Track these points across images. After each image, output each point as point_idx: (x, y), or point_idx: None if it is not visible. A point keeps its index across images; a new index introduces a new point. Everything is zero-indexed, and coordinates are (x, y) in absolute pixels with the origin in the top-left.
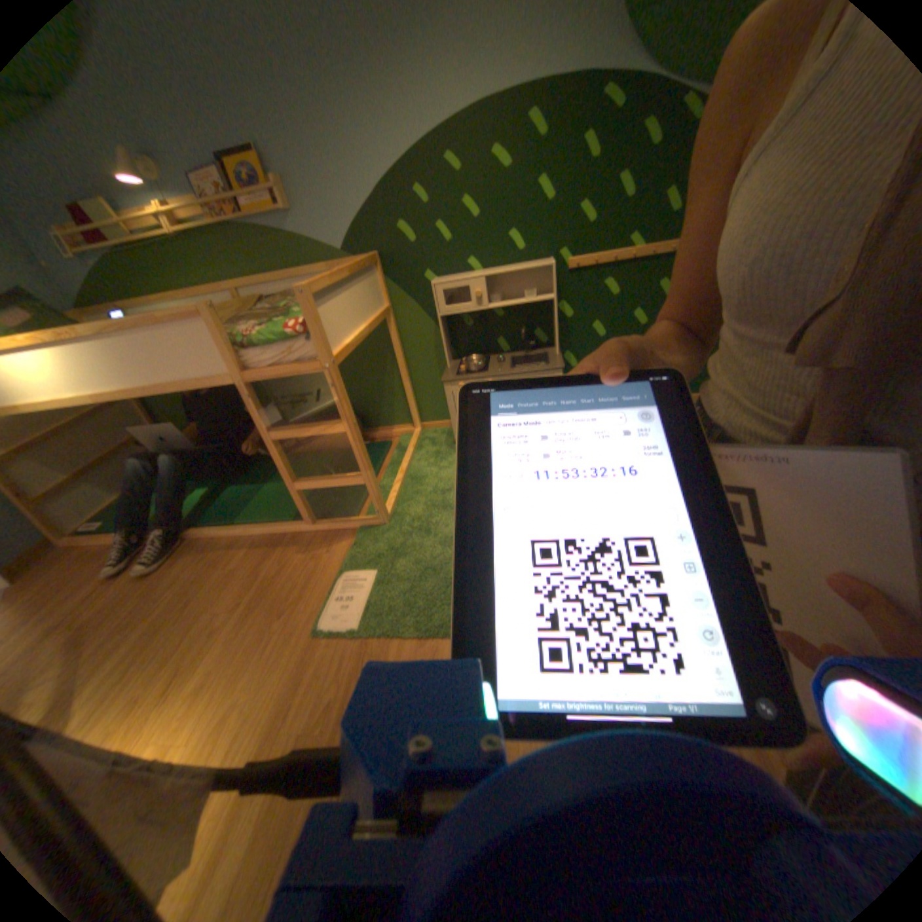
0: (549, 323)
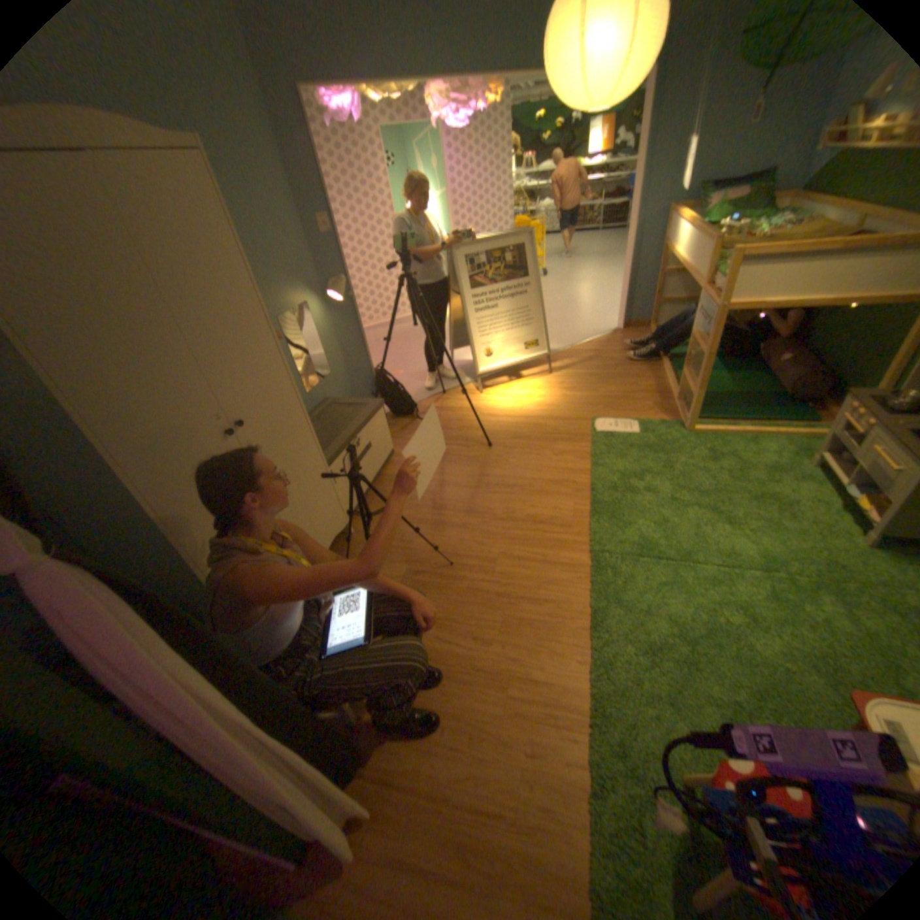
0: None
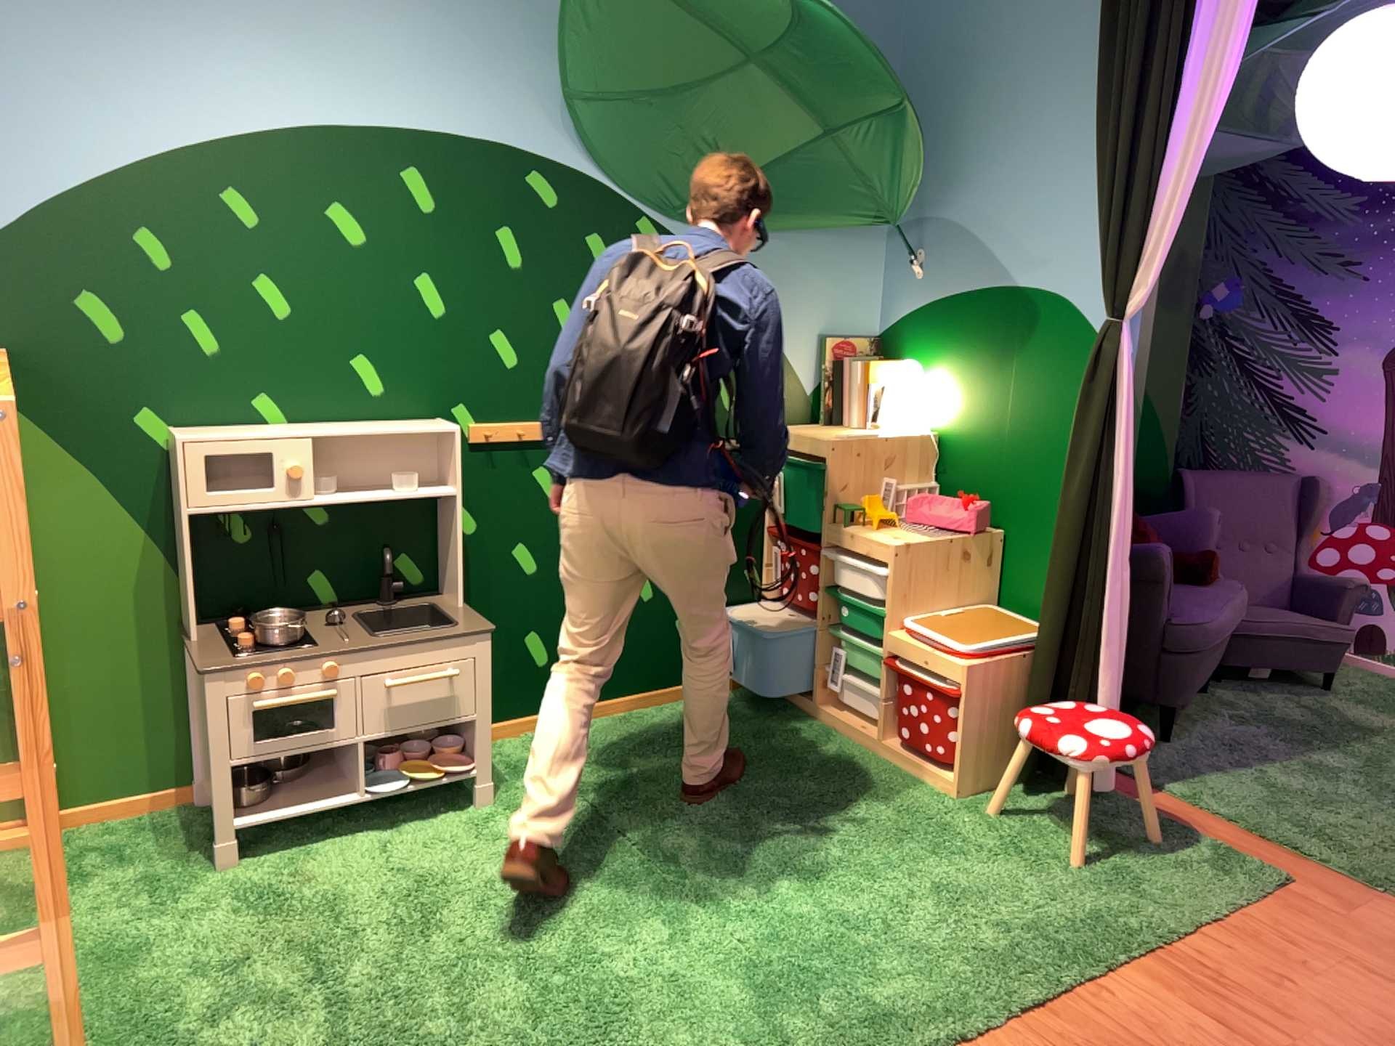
0: (439, 548)
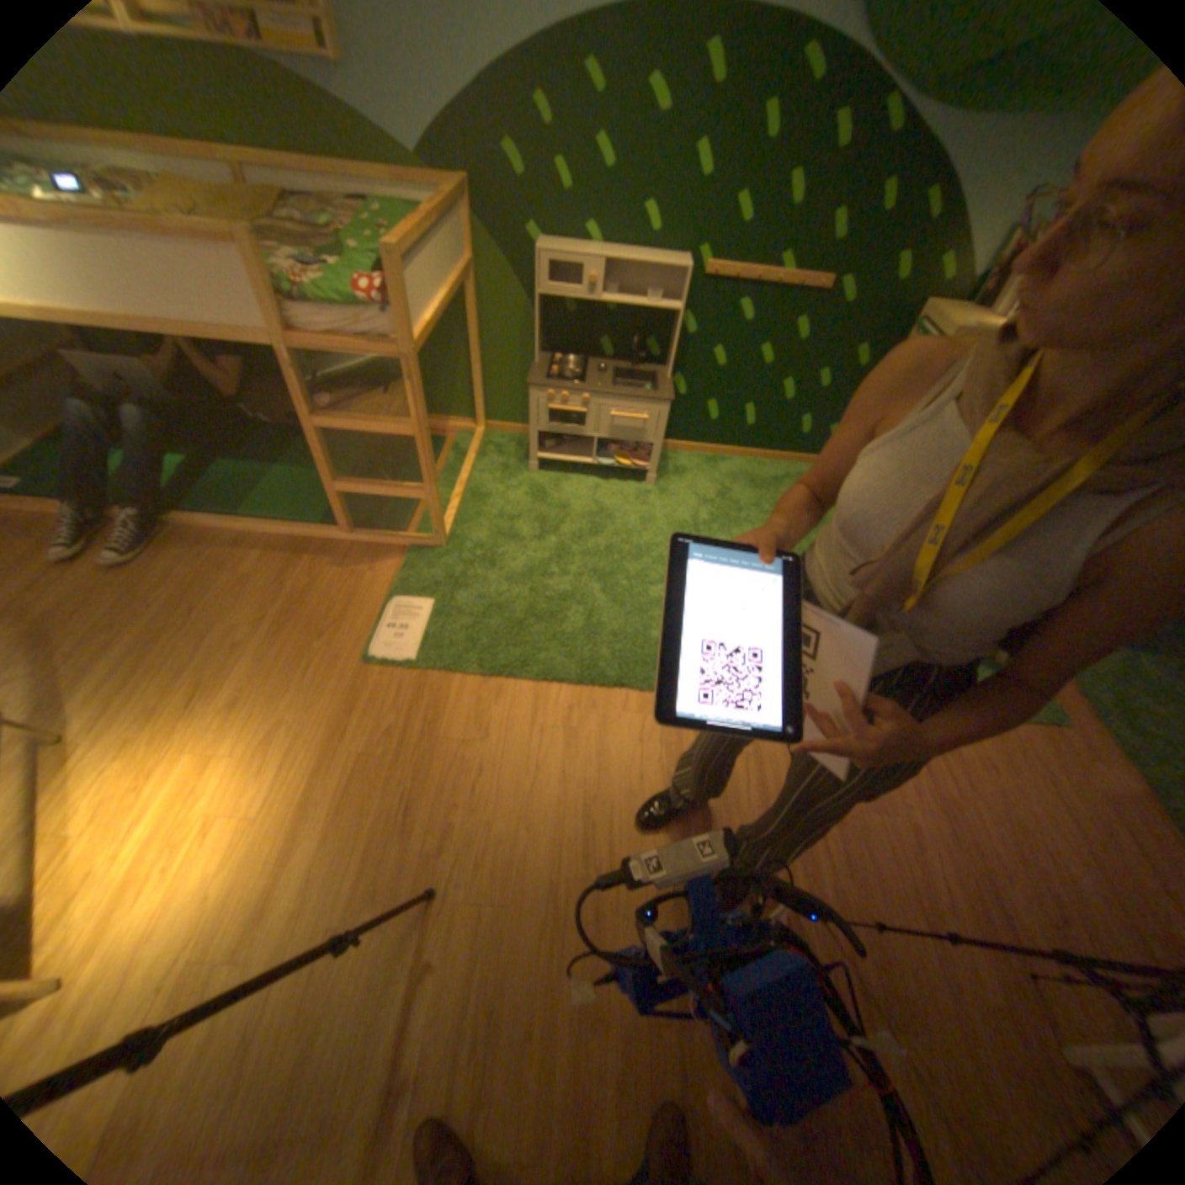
0: (668, 340)
